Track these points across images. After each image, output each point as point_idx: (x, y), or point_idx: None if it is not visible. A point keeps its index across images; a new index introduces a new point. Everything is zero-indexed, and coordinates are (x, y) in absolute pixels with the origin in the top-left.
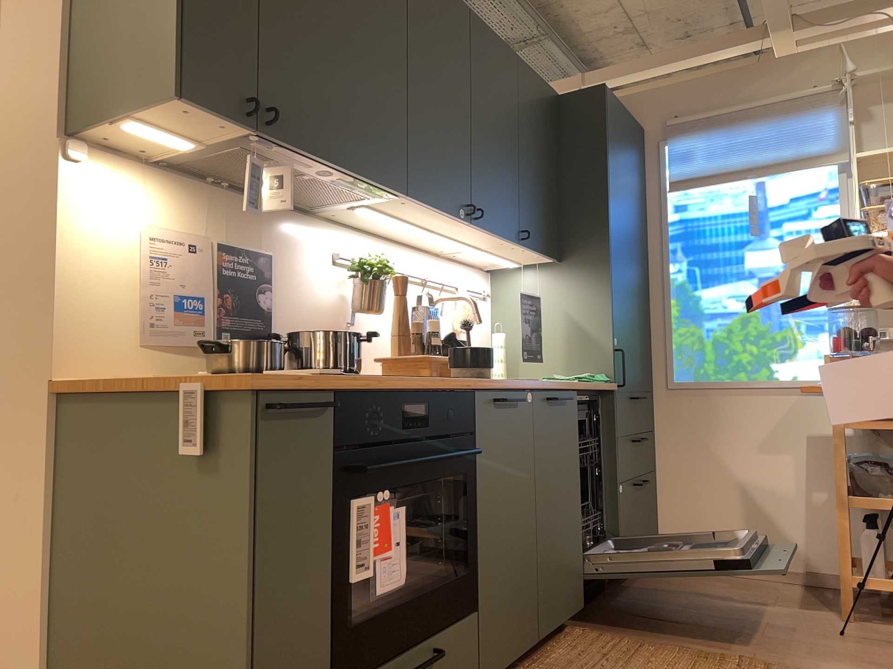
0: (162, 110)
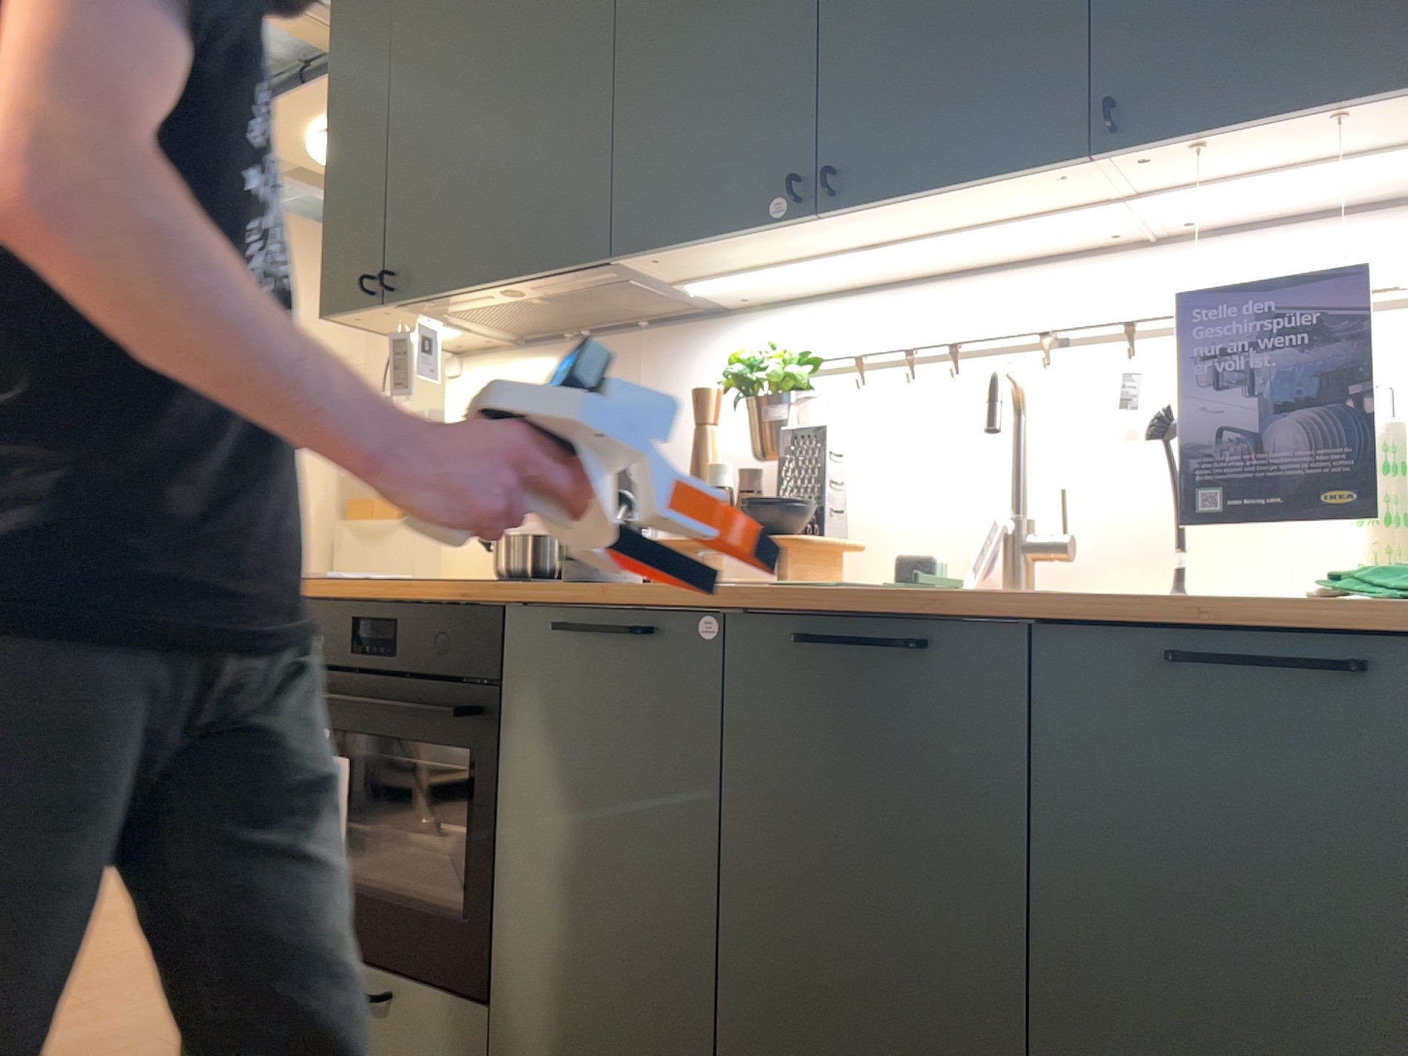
0: (359, 326)
